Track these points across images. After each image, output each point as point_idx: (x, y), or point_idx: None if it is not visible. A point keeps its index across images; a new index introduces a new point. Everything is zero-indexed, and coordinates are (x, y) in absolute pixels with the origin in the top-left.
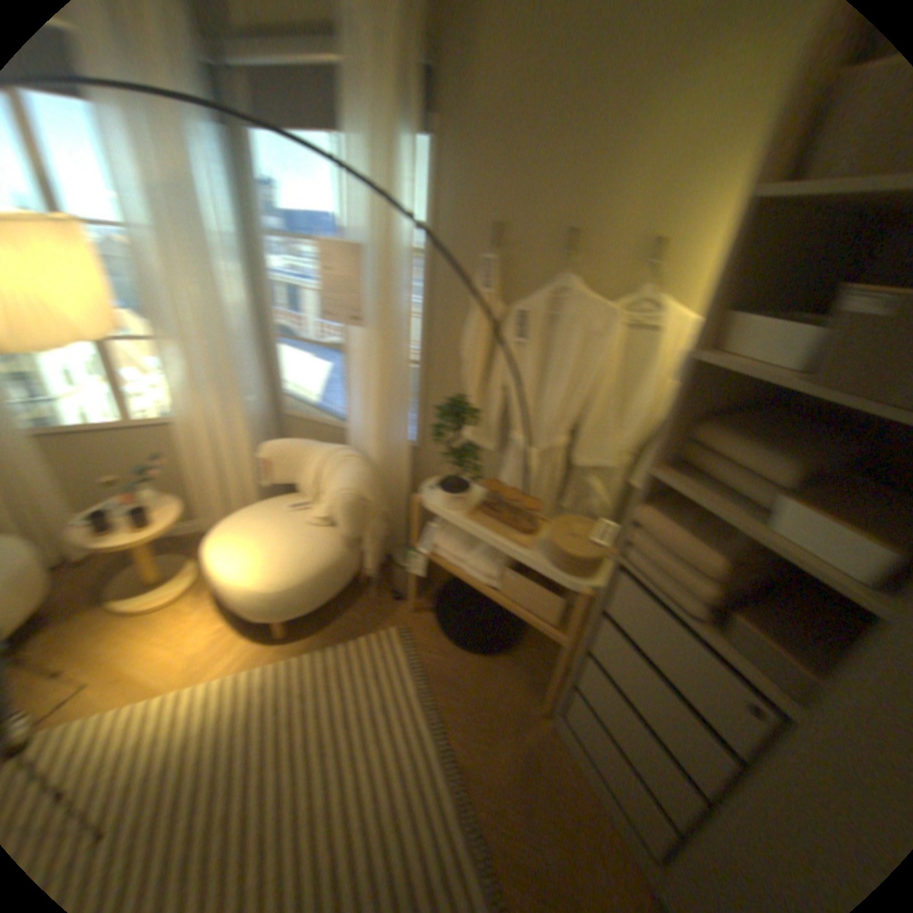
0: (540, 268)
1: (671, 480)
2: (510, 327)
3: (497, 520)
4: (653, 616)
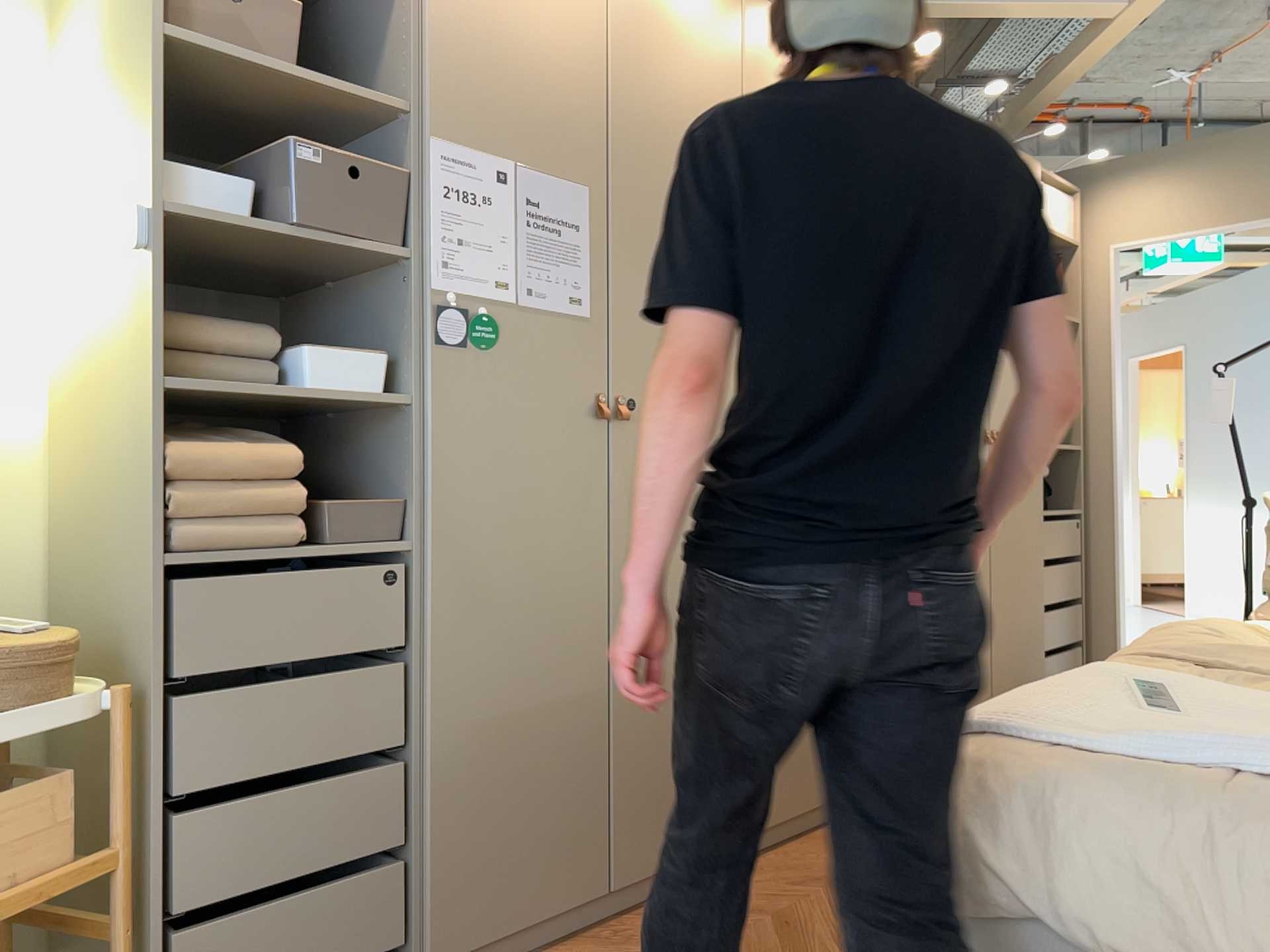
0: None
1: (189, 385)
2: None
3: None
4: (250, 596)
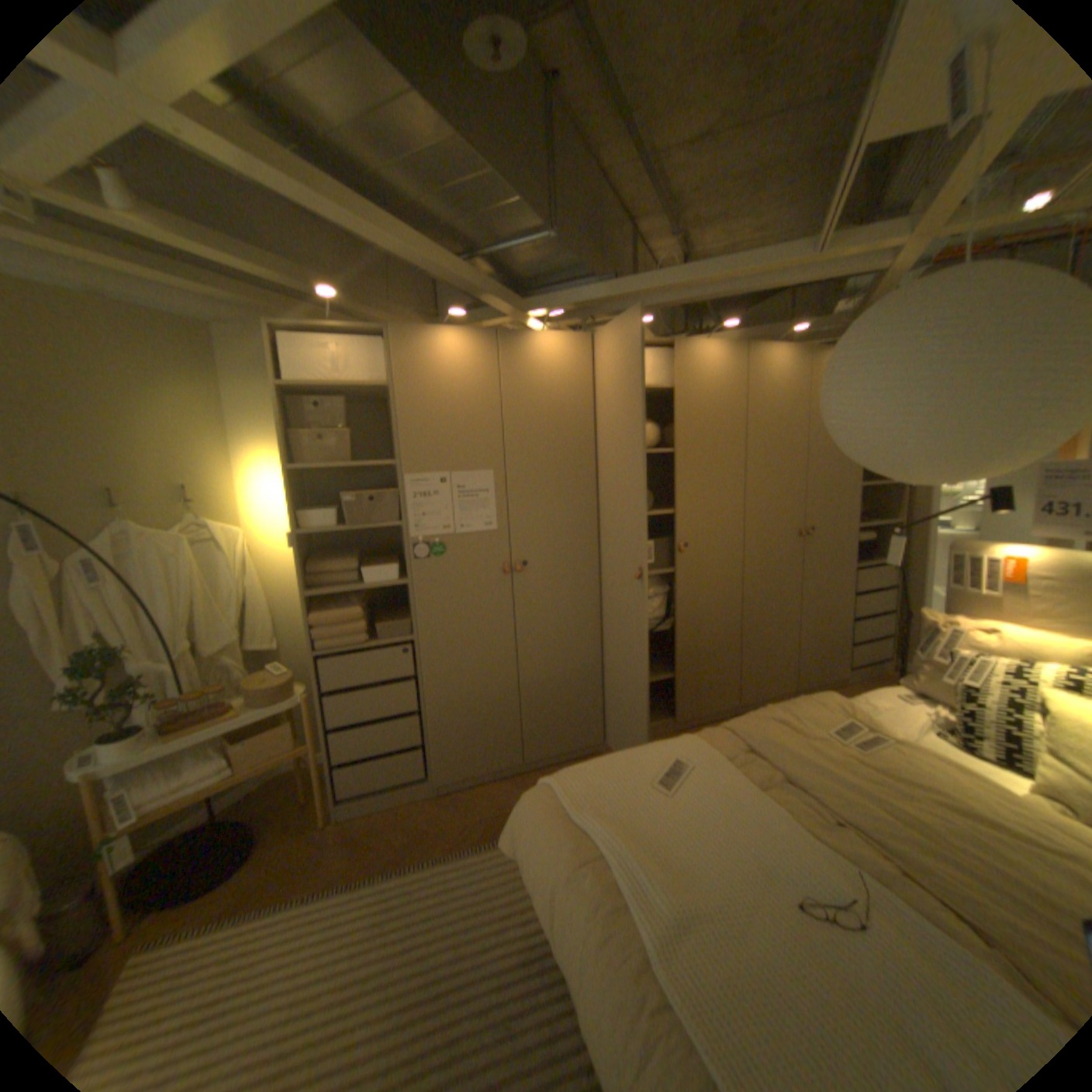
0: (86, 522)
1: (316, 593)
2: (78, 577)
3: (191, 726)
4: (348, 662)
